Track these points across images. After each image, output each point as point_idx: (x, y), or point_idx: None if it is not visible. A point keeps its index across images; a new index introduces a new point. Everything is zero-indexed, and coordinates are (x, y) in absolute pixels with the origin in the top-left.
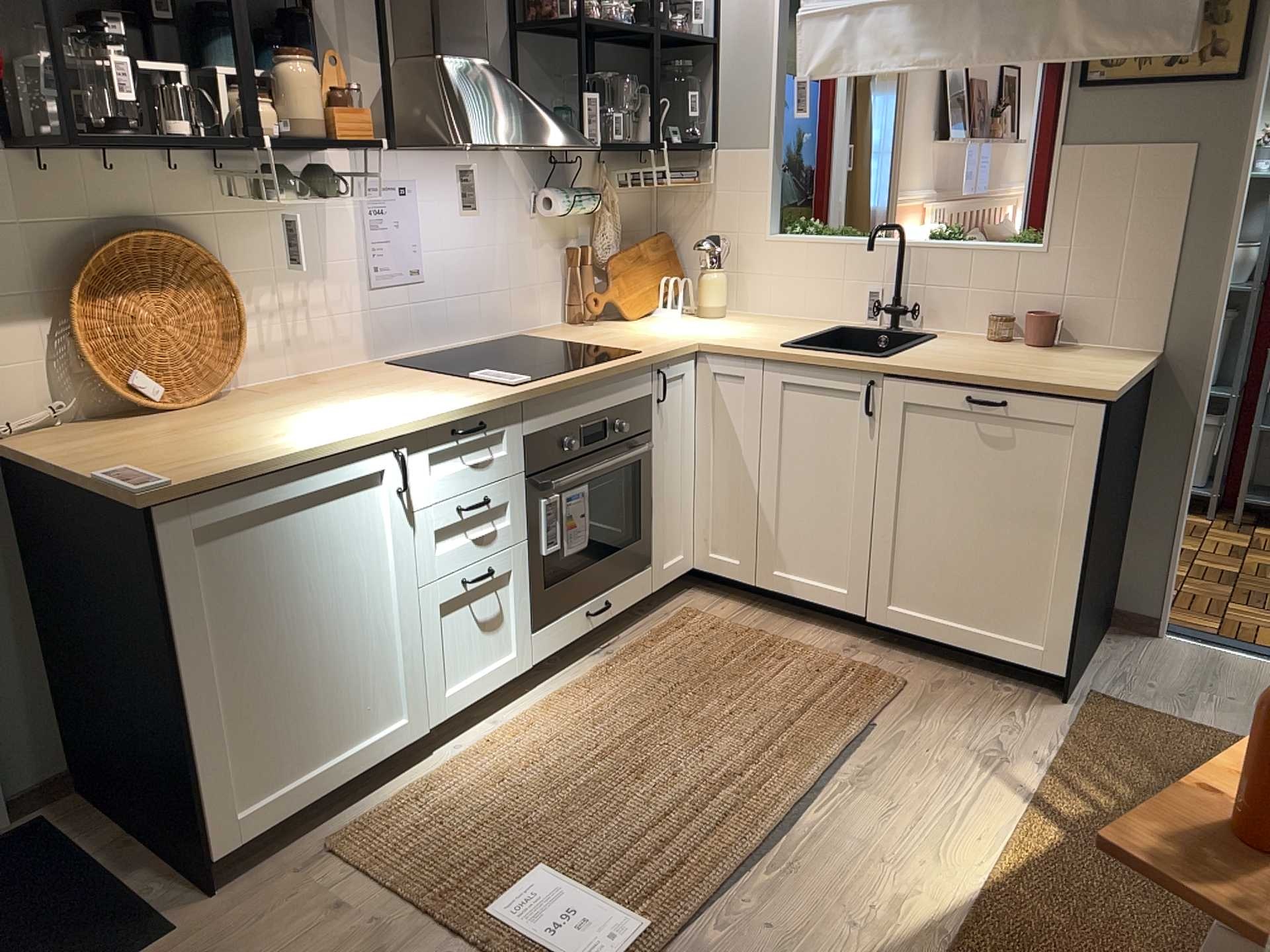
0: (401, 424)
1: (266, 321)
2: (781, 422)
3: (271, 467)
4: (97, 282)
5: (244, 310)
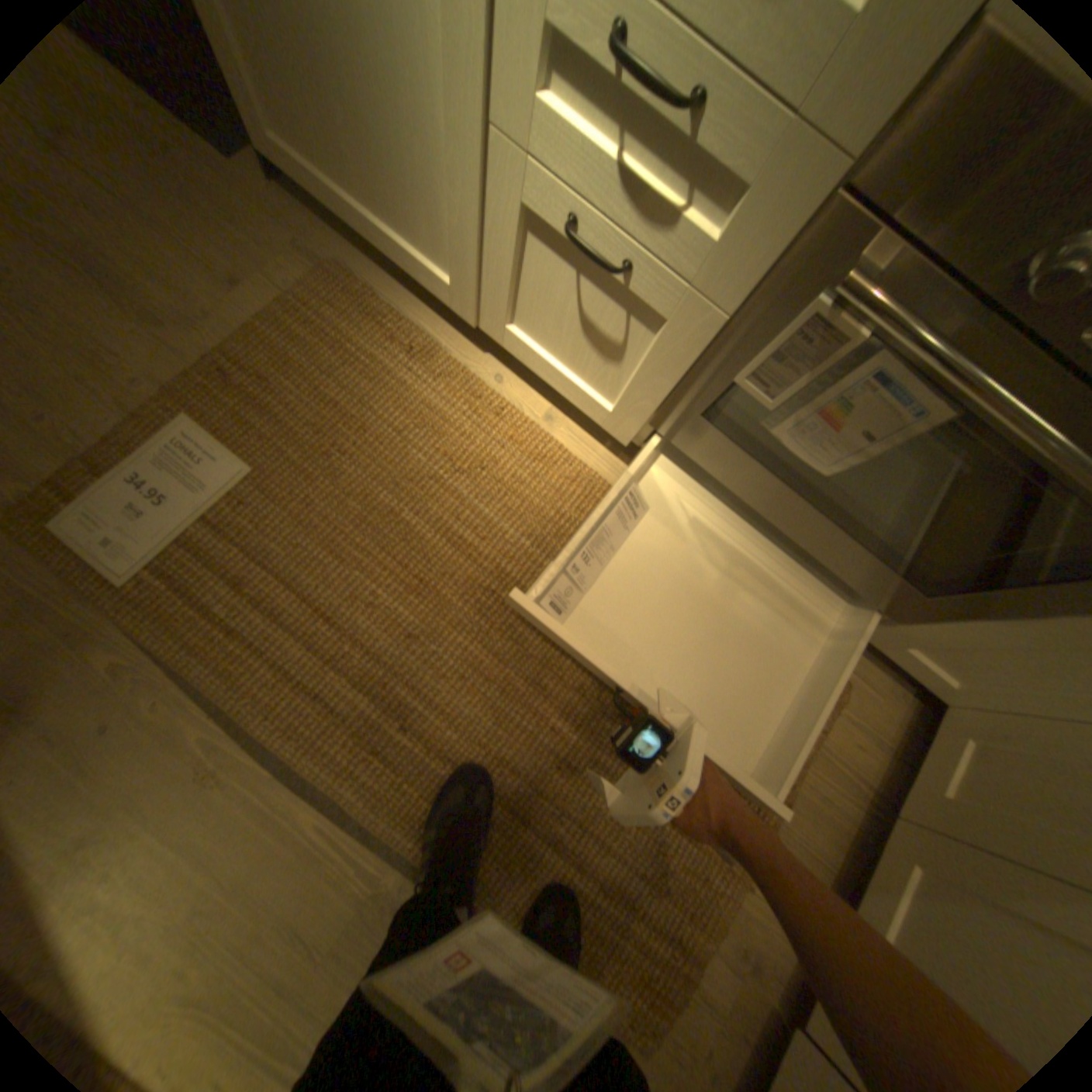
0: None
1: None
2: None
3: None
4: None
5: None
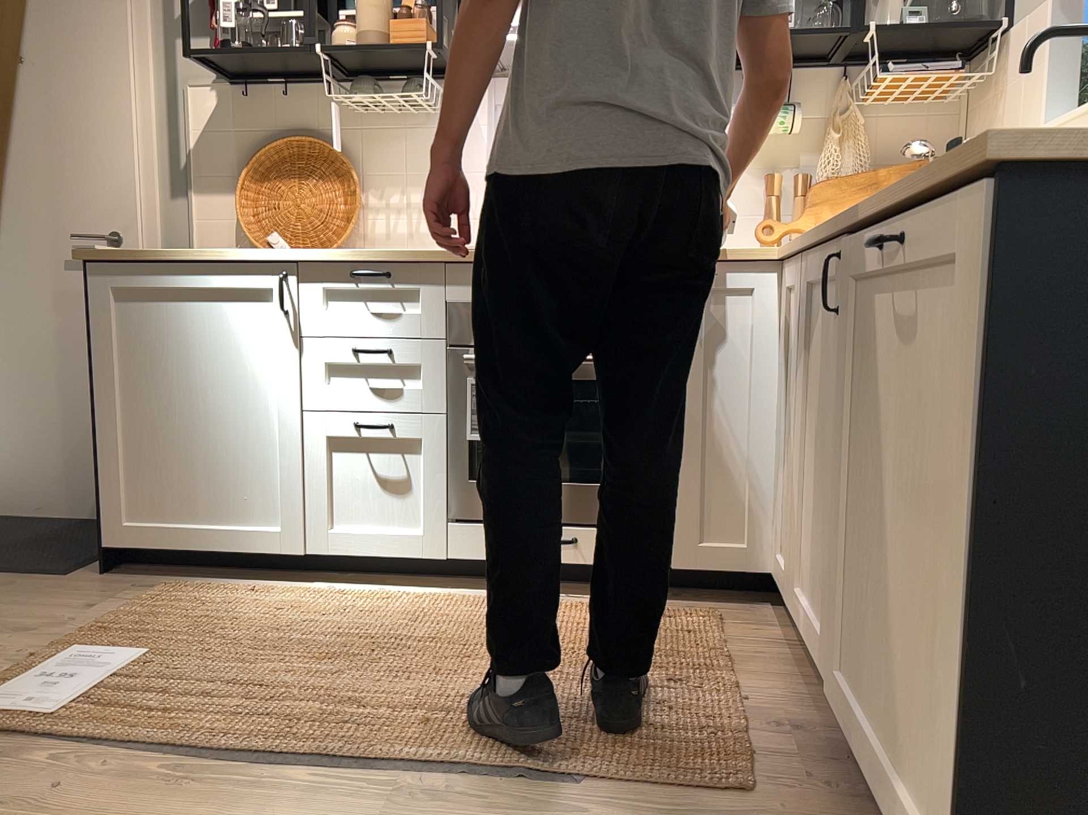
0: (289, 251)
1: (391, 214)
2: (809, 350)
3: (166, 257)
4: (266, 170)
5: (356, 197)
